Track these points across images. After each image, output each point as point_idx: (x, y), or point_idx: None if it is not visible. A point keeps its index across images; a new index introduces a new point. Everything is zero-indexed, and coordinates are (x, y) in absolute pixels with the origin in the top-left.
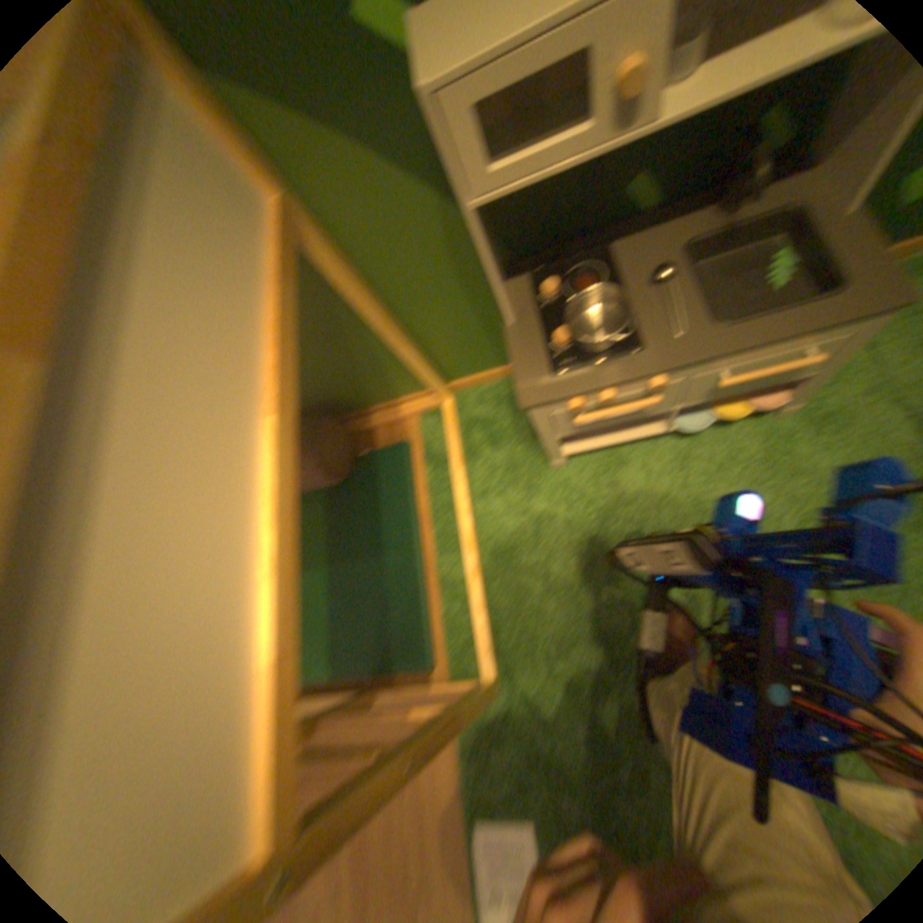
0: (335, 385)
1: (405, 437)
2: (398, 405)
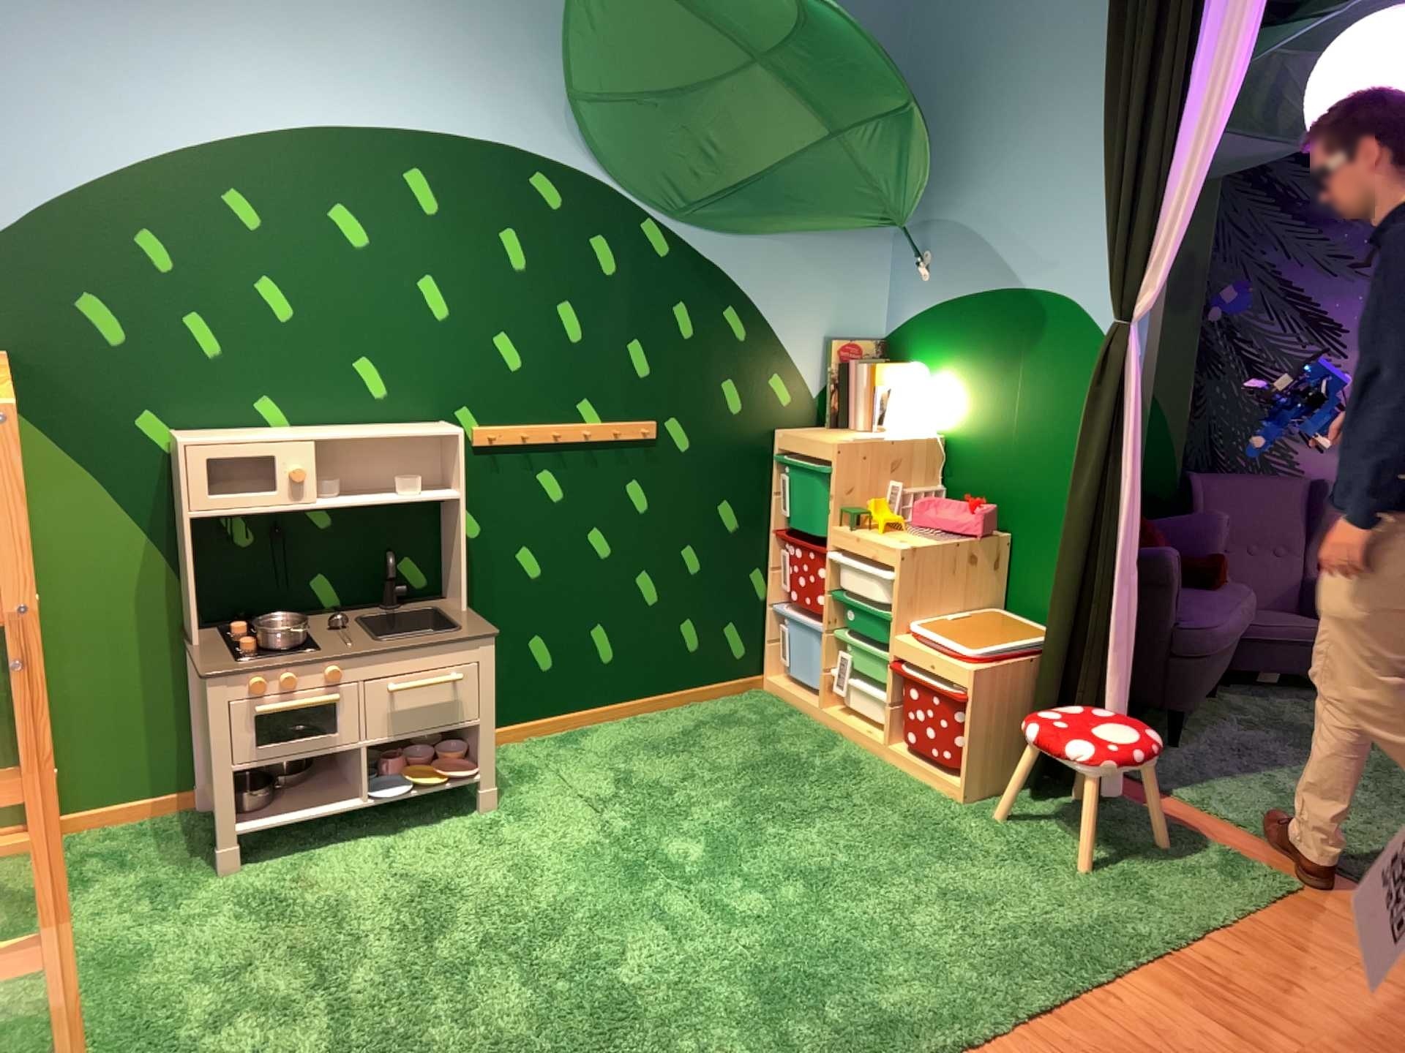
0: None
1: None
2: None
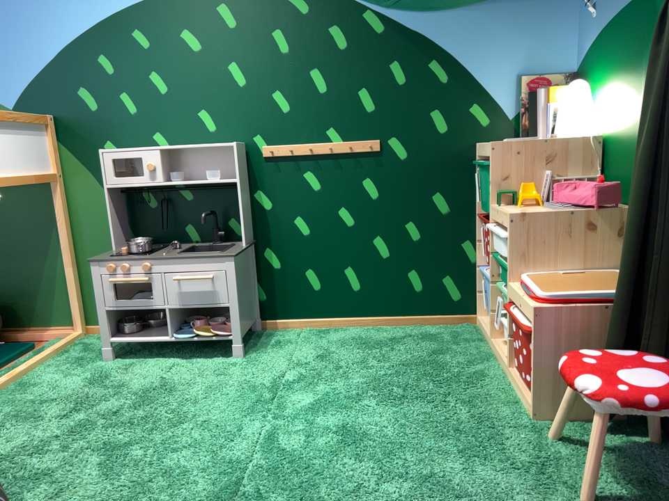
0: (23, 293)
1: (36, 346)
2: (50, 330)
